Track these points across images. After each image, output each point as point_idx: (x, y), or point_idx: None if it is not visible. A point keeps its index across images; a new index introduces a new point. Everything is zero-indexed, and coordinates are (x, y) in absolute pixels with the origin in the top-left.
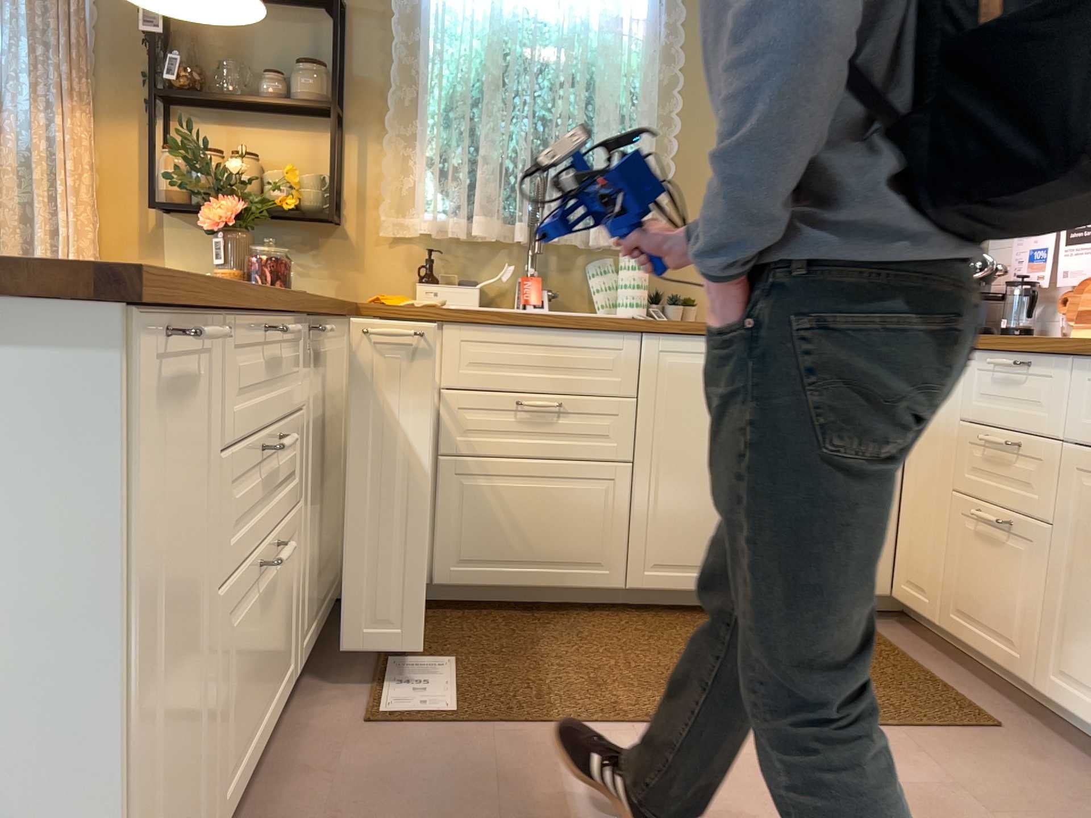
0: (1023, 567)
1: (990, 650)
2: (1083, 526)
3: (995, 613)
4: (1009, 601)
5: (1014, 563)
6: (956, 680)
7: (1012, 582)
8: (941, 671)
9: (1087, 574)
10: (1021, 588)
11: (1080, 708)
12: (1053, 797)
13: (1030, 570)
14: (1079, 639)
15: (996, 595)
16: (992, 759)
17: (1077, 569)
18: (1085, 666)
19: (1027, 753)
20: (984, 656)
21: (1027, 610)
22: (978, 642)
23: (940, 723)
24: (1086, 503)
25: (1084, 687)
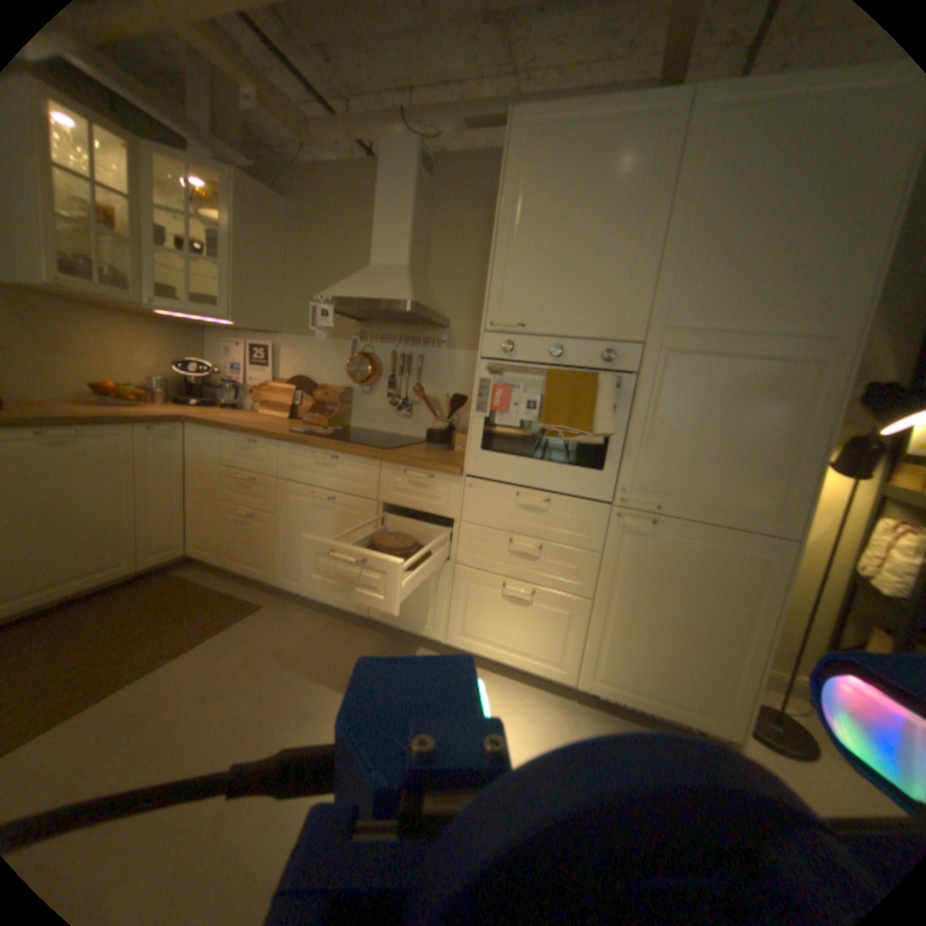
0: (260, 534)
1: (247, 572)
2: (287, 513)
3: (247, 556)
4: (255, 549)
5: (255, 532)
6: (230, 590)
7: (255, 541)
8: (222, 588)
9: (291, 533)
10: (260, 542)
11: (292, 588)
12: (291, 631)
13: (263, 534)
14: (290, 560)
15: (247, 547)
16: (262, 626)
17: (286, 532)
18: (293, 571)
19: (274, 615)
20: (244, 576)
21: (263, 552)
22: (240, 570)
23: (234, 619)
24: (287, 504)
25: (293, 579)
